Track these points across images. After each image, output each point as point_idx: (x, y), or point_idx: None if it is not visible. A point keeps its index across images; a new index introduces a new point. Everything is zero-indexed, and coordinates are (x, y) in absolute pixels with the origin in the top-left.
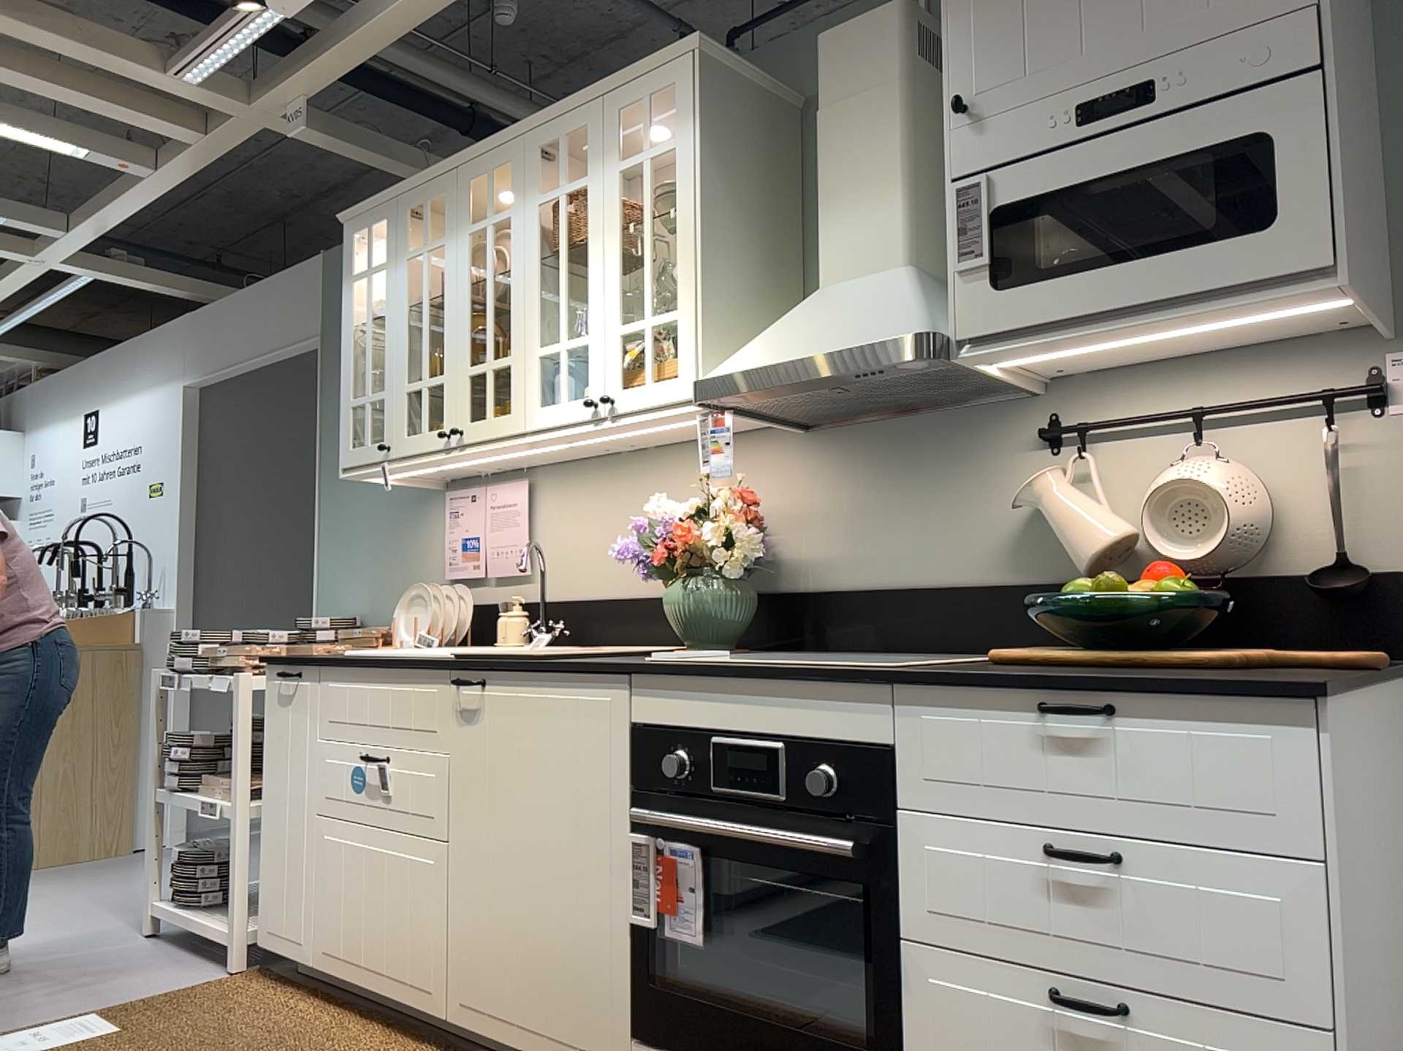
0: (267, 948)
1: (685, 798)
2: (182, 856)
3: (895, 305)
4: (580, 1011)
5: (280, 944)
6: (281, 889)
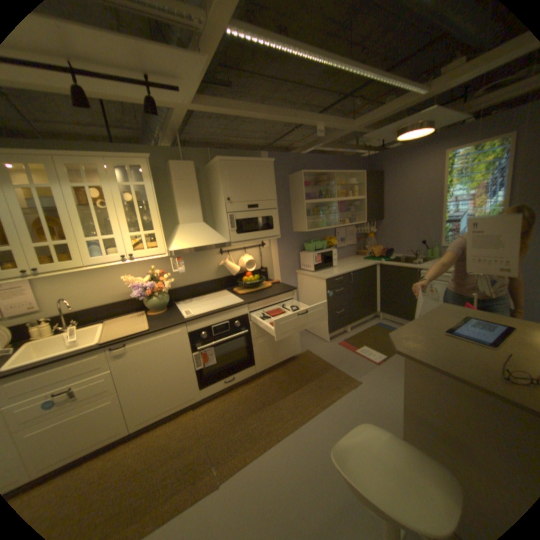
0: None
1: (205, 340)
2: None
3: (213, 233)
4: (183, 395)
5: None
6: None
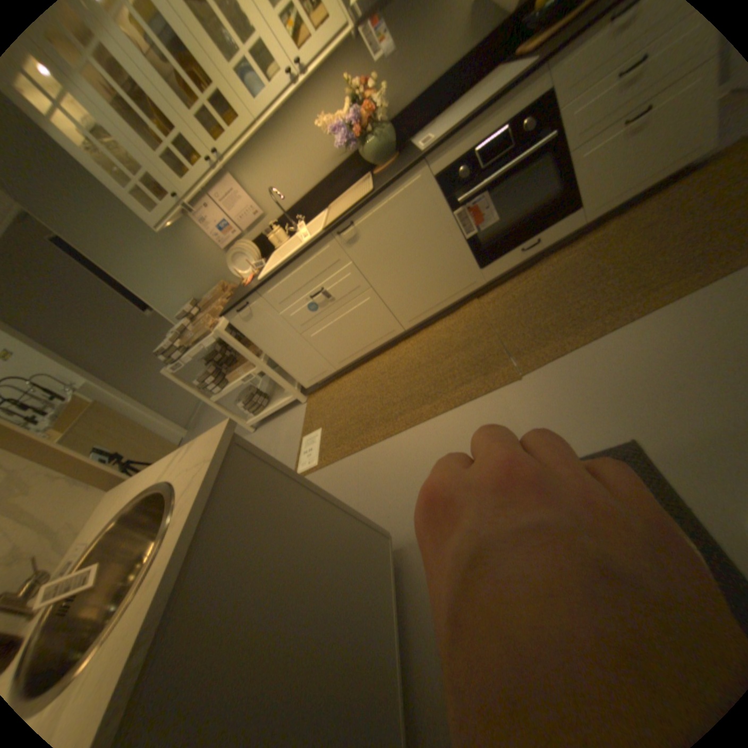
0: (313, 384)
1: (470, 180)
2: (245, 402)
3: None
4: (458, 279)
5: (317, 378)
6: (304, 366)
